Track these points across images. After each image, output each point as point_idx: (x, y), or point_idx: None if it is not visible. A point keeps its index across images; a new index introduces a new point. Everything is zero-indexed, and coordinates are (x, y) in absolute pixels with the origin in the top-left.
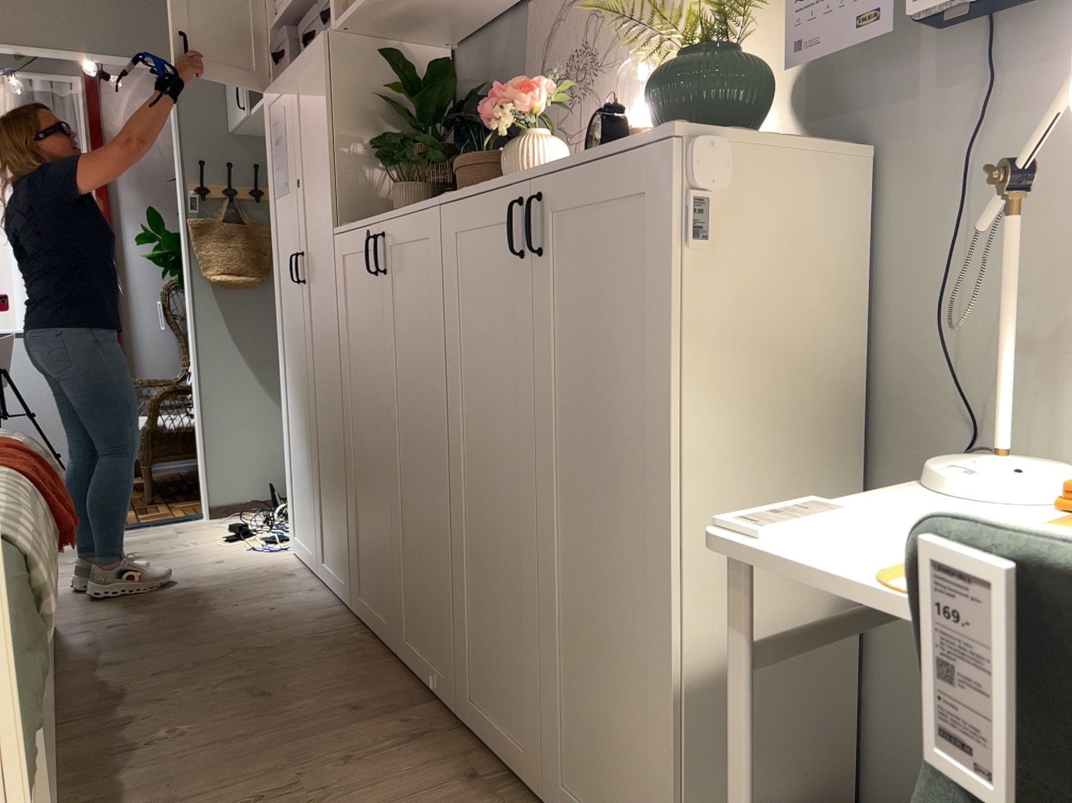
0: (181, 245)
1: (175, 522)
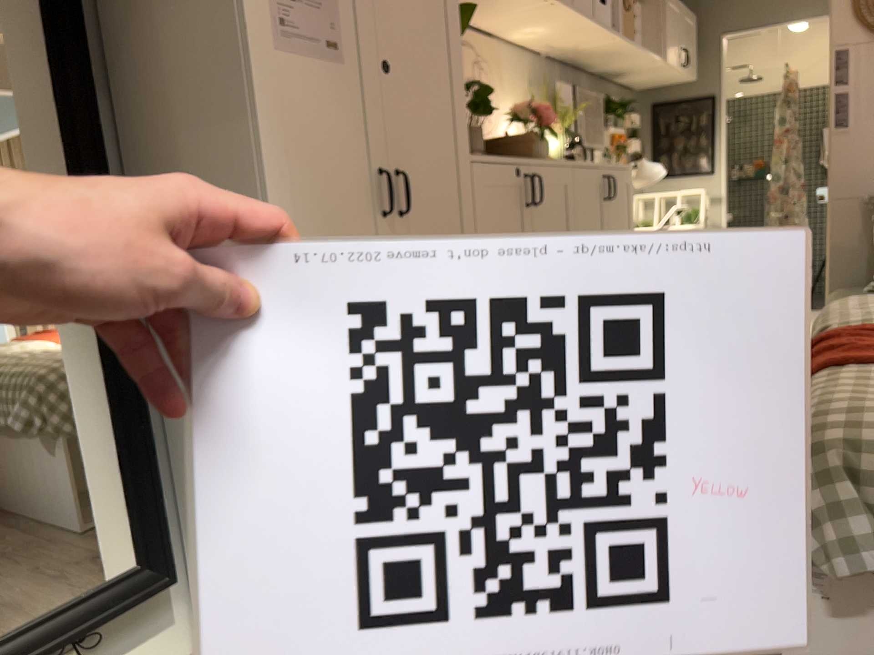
0: None
1: None
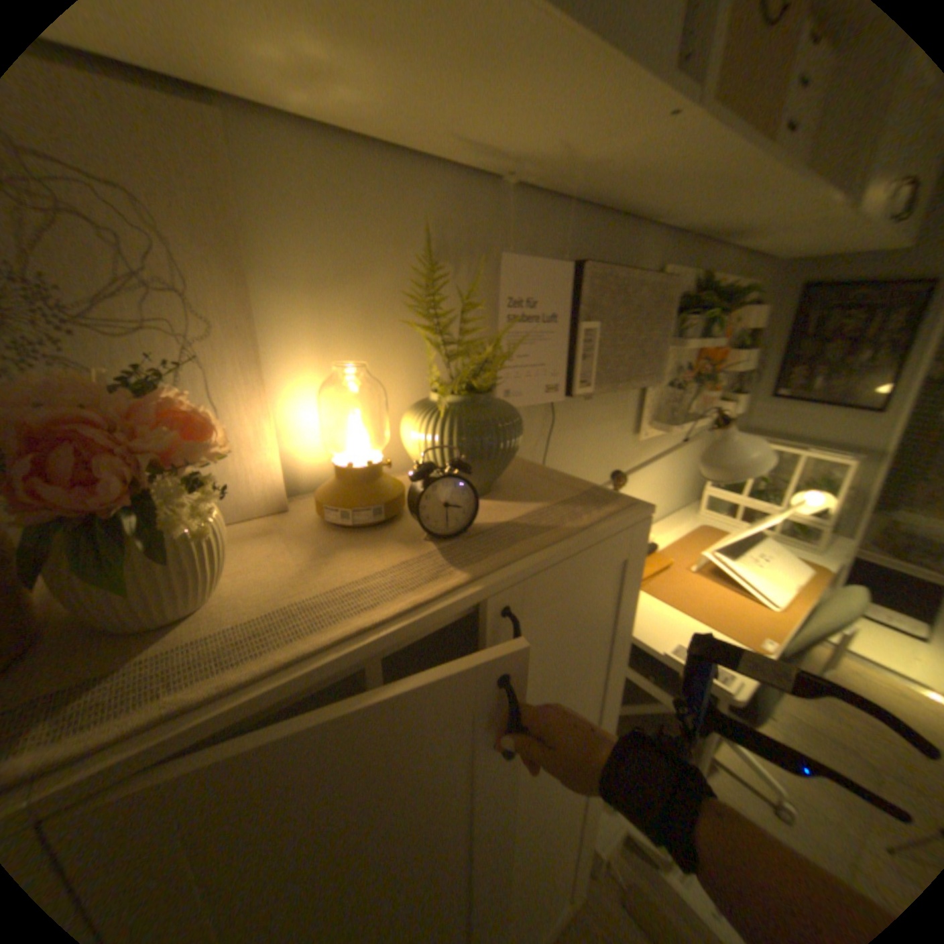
0: None
1: None
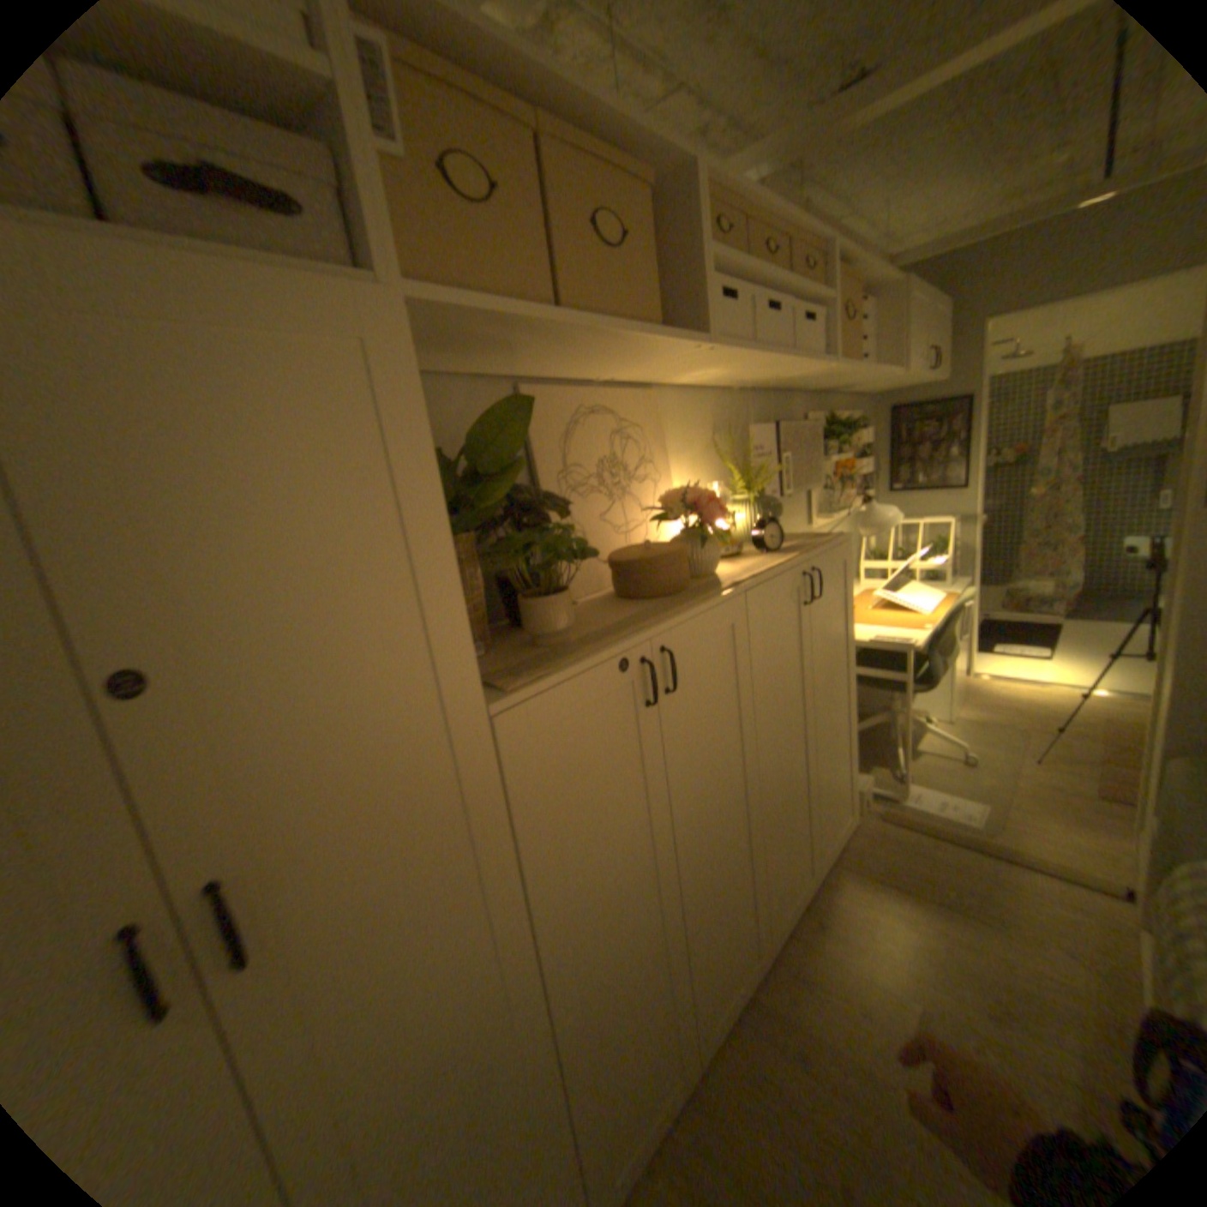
0: None
1: None
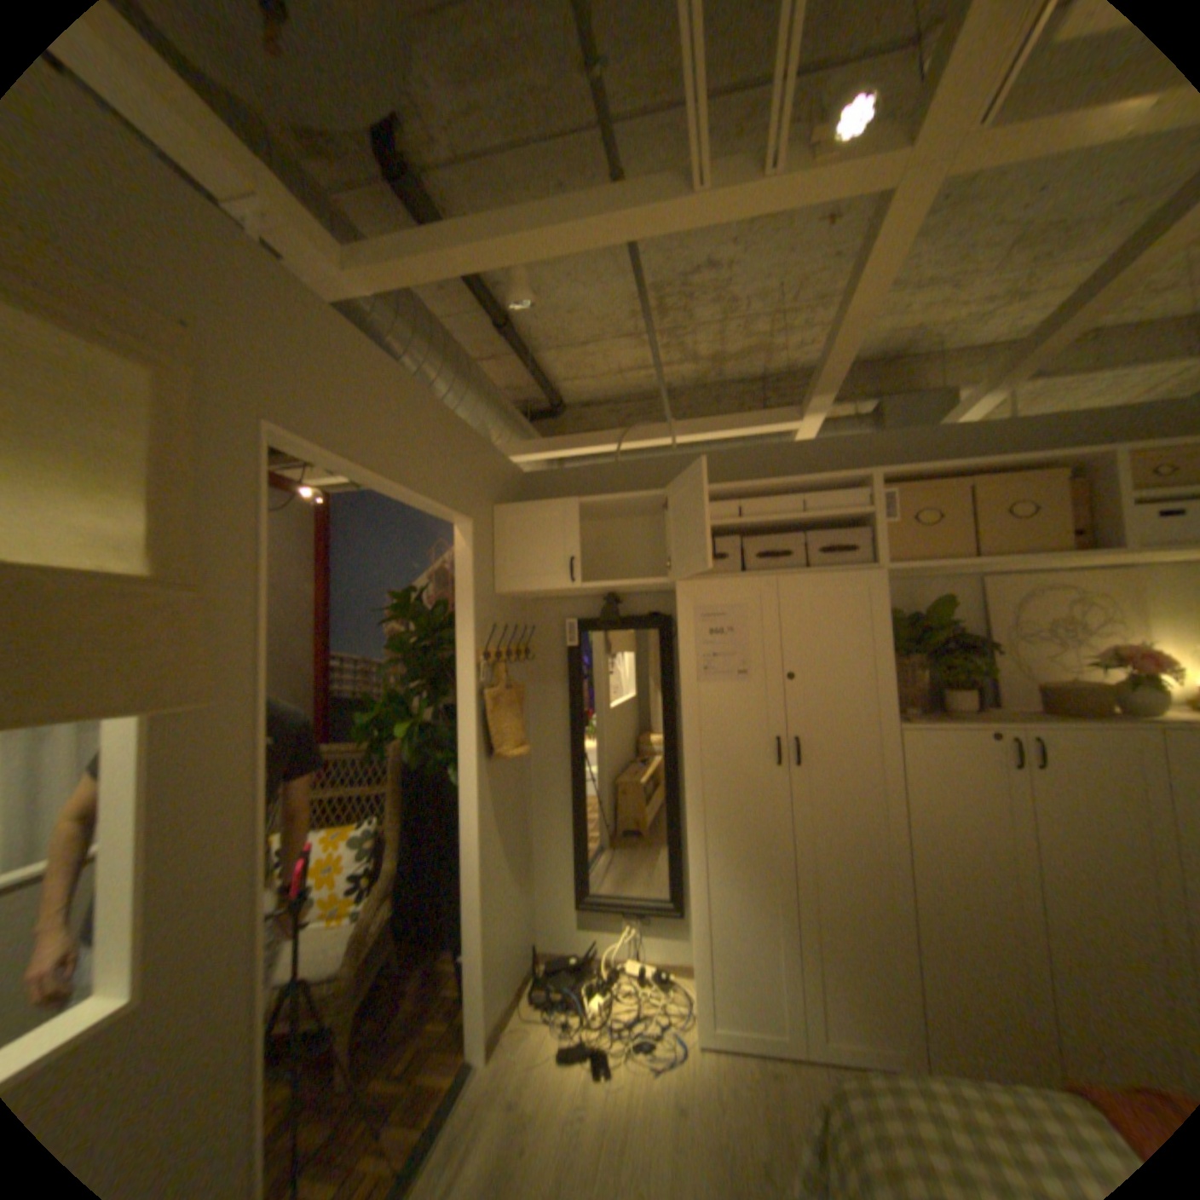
0: (460, 719)
1: (460, 1099)
